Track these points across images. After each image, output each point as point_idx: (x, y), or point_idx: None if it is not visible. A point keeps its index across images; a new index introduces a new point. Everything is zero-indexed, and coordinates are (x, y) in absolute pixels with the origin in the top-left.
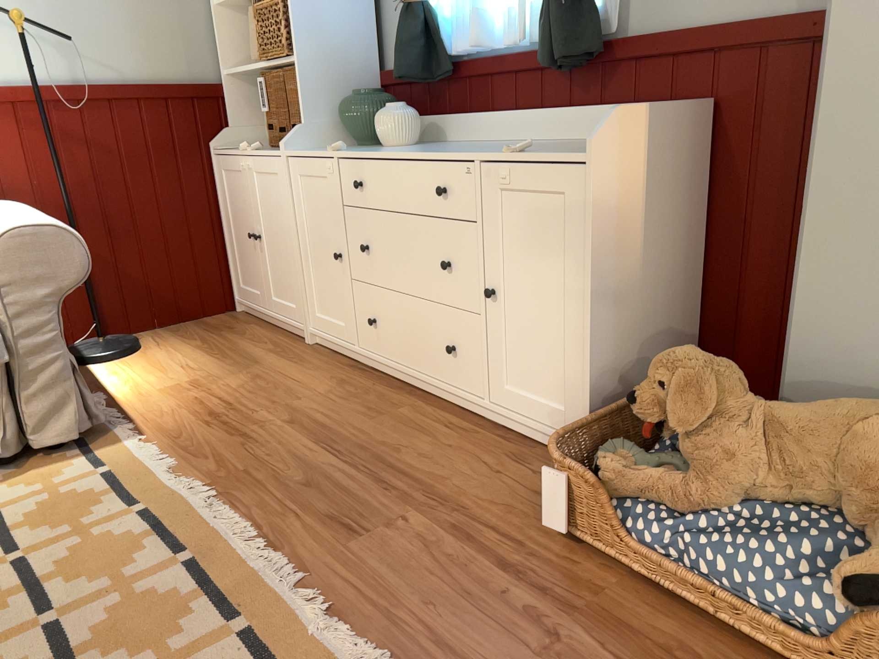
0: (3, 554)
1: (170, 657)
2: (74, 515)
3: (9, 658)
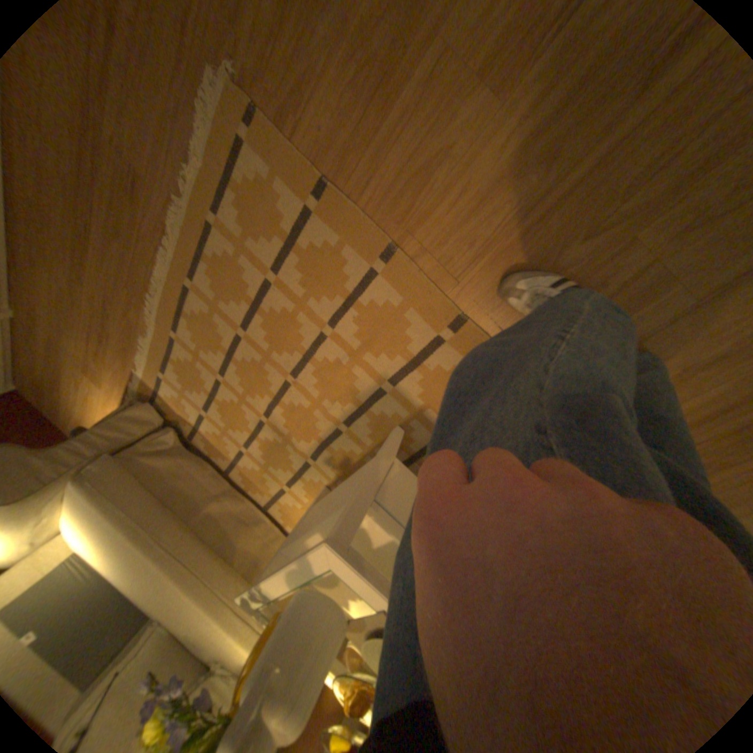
0: (218, 384)
1: (234, 246)
2: (187, 366)
3: (259, 333)
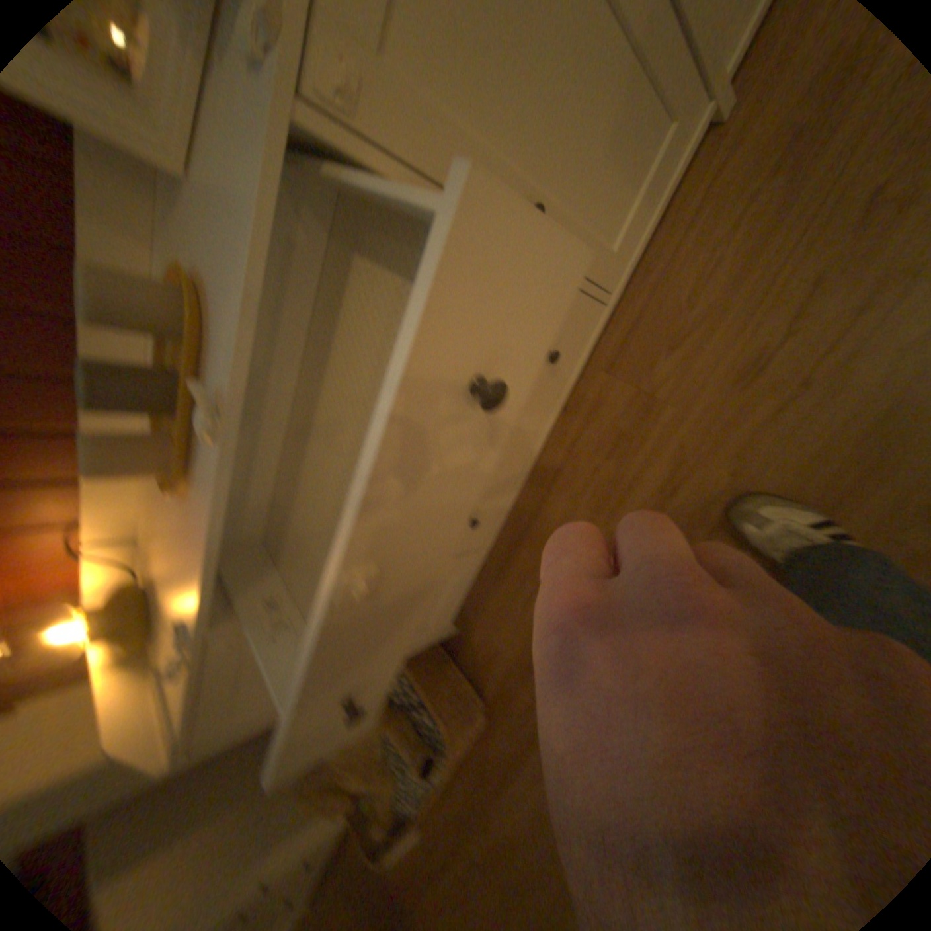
0: None
1: None
2: None
3: None
